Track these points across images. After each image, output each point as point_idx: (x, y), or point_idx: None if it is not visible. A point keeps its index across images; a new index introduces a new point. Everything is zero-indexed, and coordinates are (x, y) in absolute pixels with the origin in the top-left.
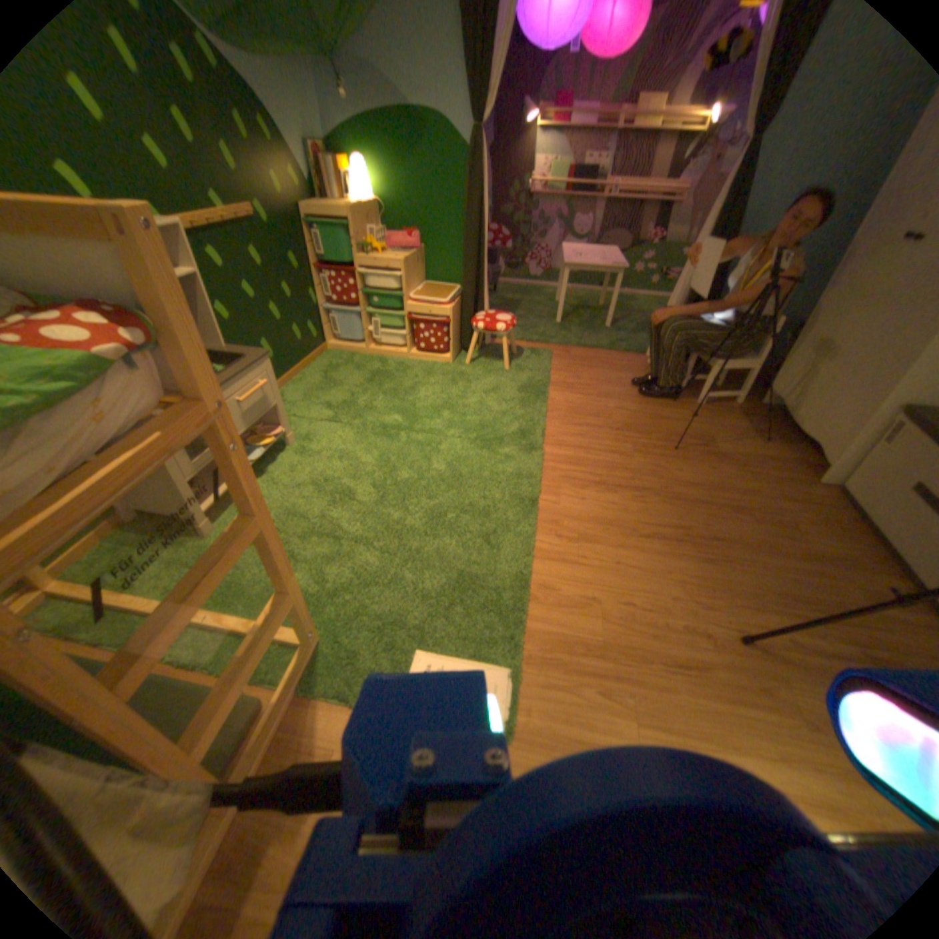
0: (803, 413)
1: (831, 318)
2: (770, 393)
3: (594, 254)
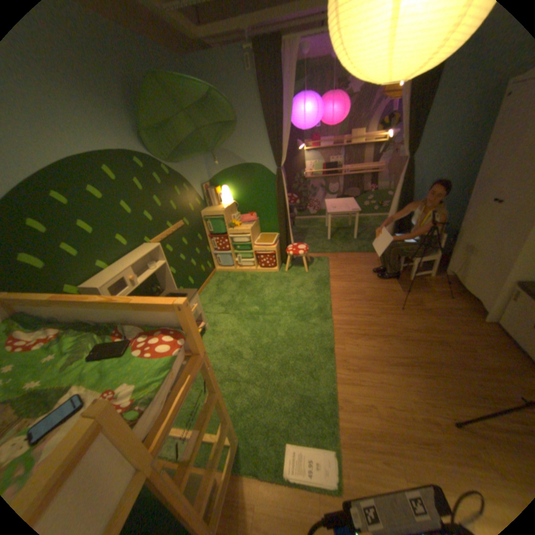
0: (470, 282)
1: (472, 234)
2: (450, 270)
3: (343, 204)
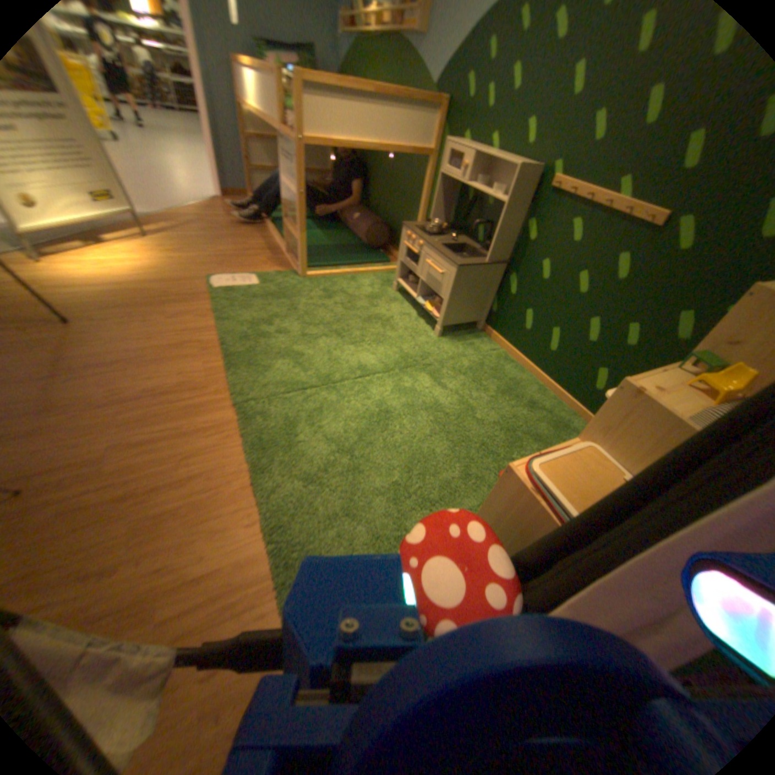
0: None
1: None
2: None
3: None
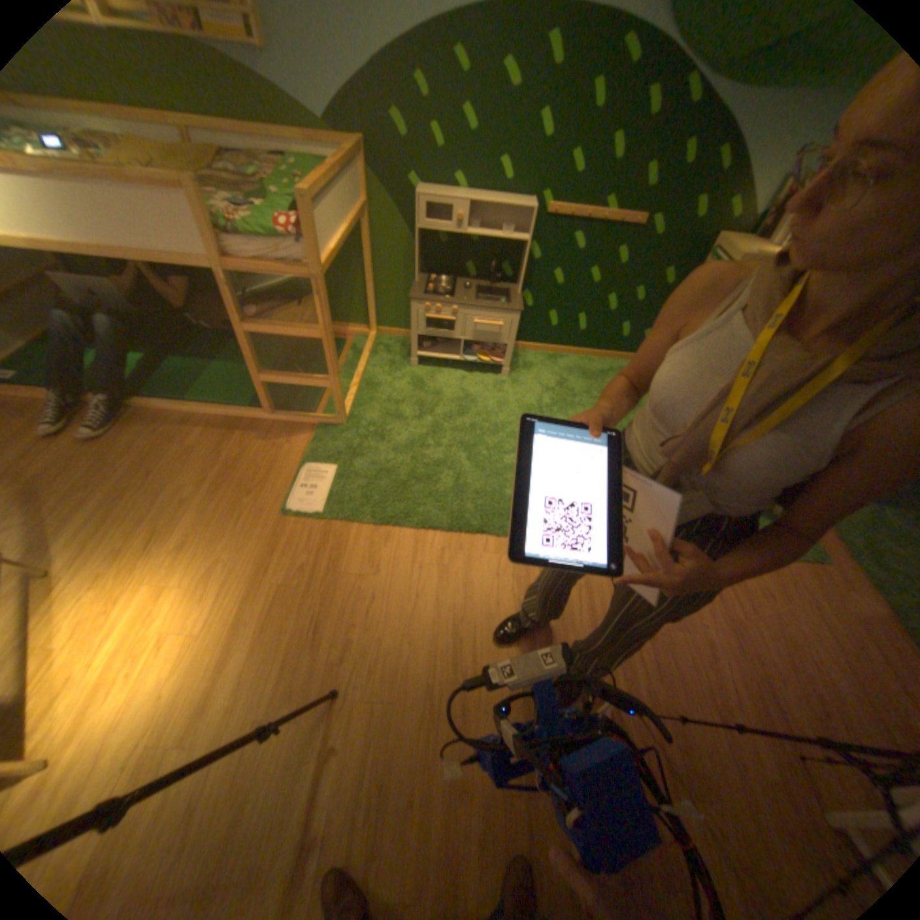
0: None
1: None
2: None
3: None
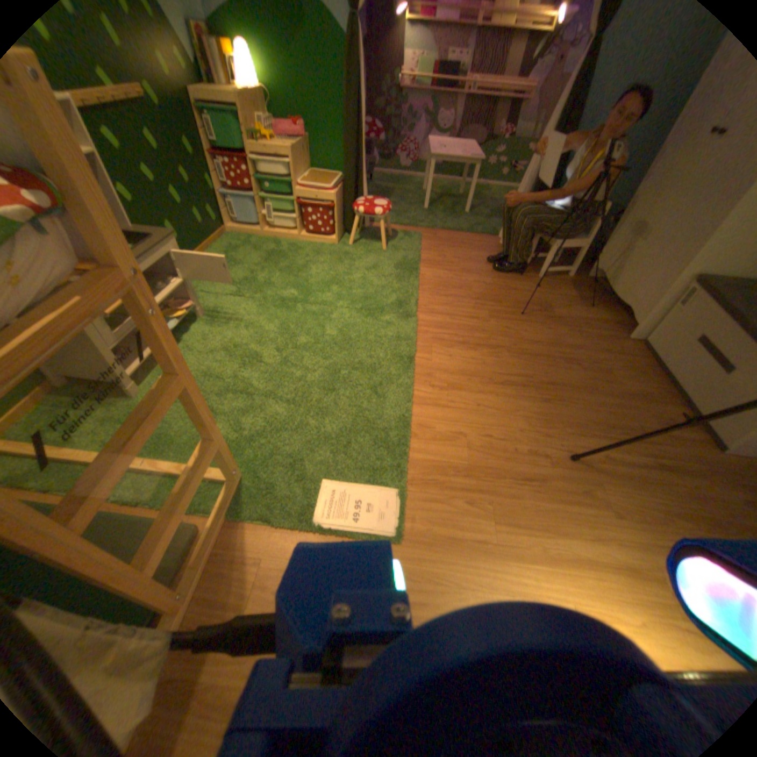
0: (619, 283)
1: (646, 203)
2: (595, 267)
3: (455, 146)
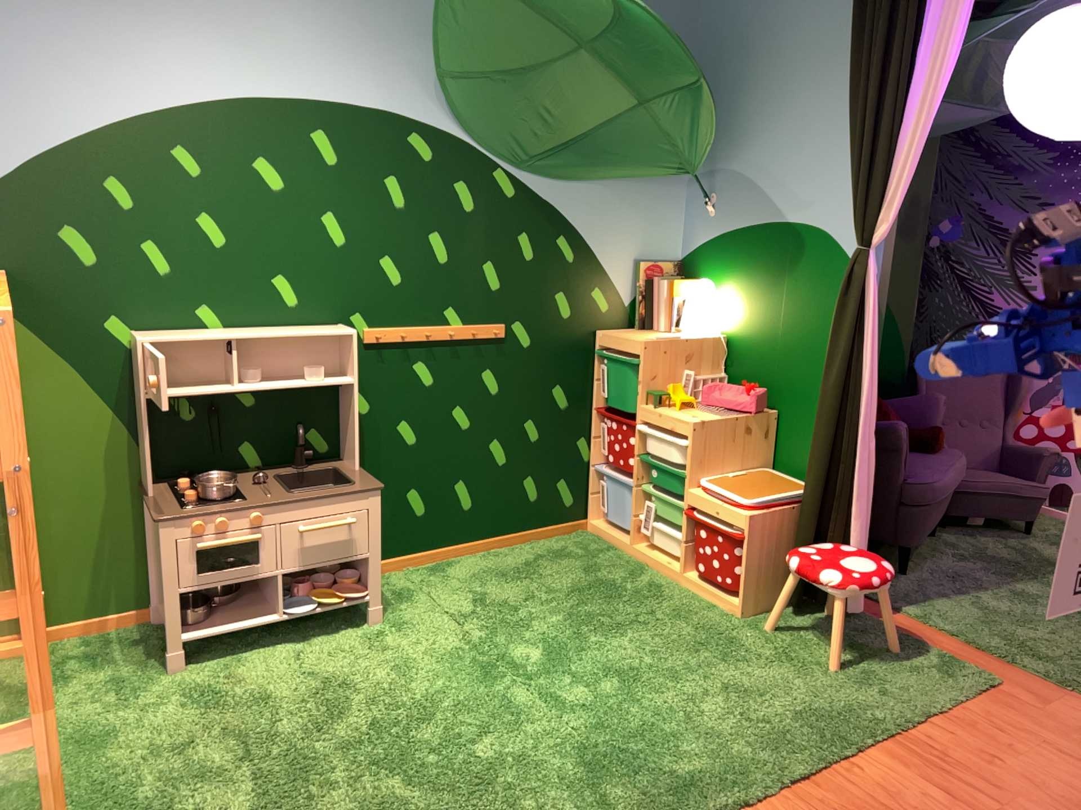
0: None
1: None
2: None
3: None
